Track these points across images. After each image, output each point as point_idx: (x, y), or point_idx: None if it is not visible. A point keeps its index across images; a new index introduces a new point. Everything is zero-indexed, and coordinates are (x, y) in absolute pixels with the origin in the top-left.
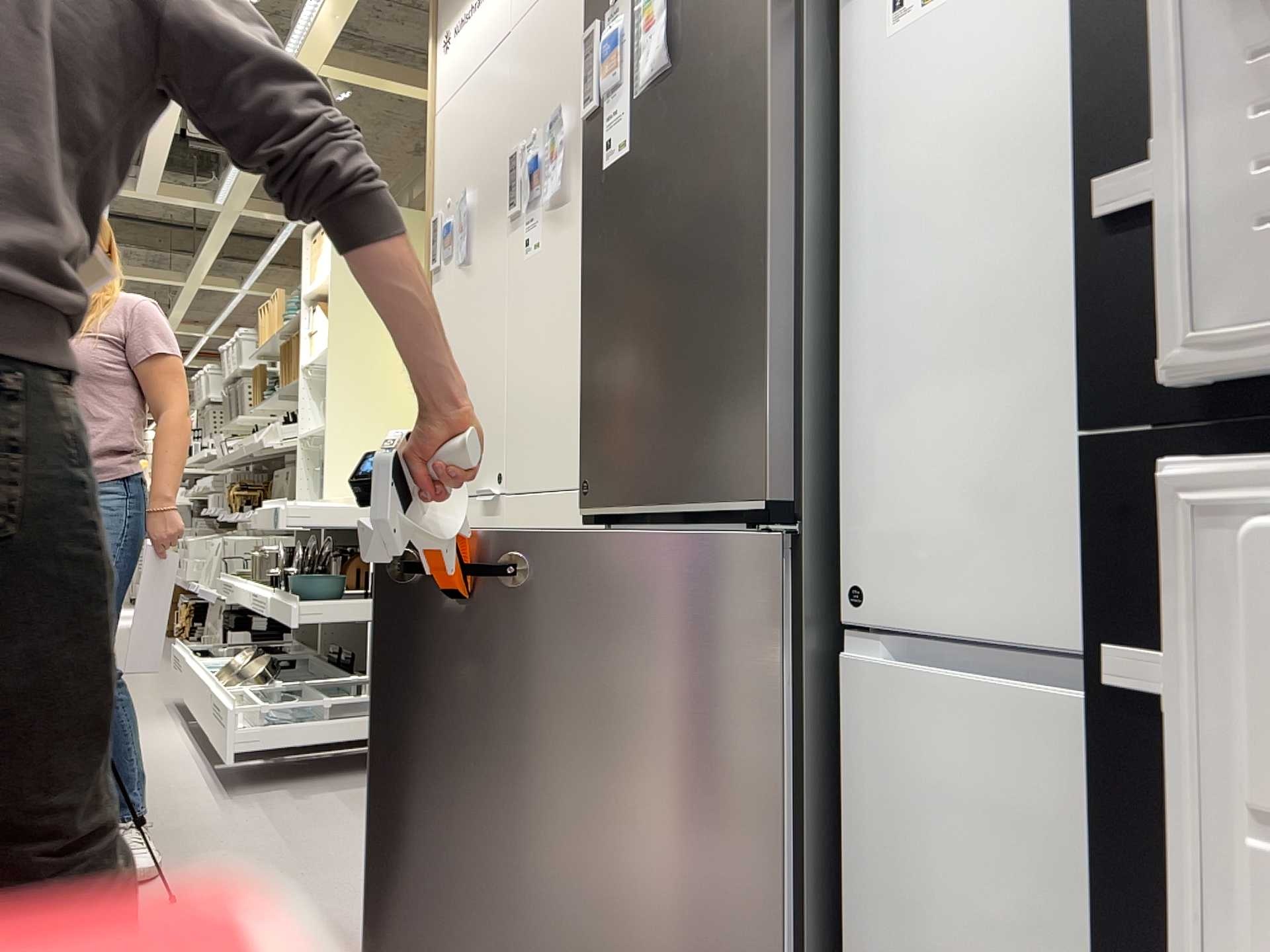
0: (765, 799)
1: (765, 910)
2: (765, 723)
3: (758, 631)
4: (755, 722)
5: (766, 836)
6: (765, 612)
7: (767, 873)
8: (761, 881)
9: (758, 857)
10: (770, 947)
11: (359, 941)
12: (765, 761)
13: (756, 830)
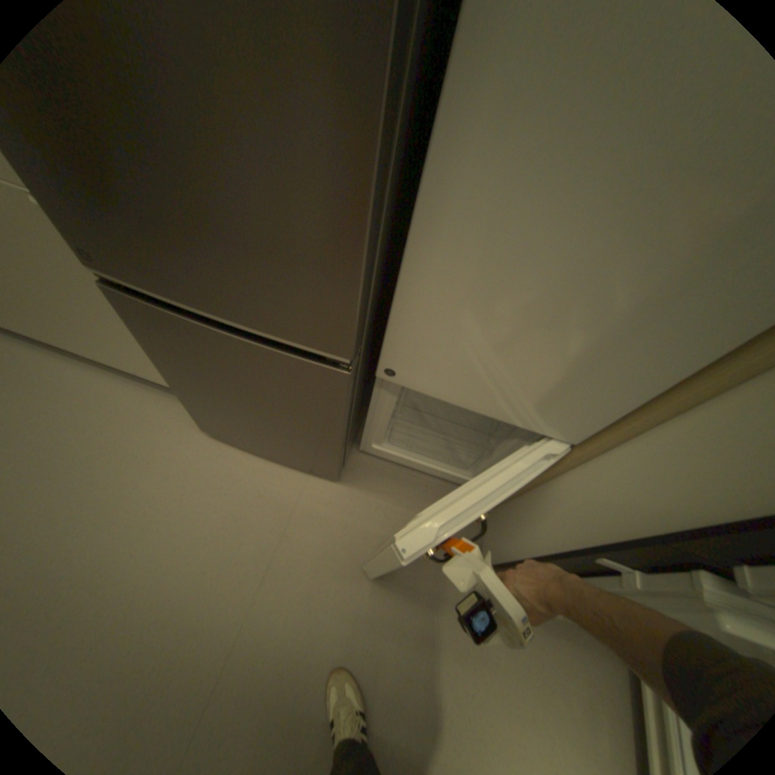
0: (337, 436)
1: (333, 451)
2: (338, 421)
3: (334, 397)
4: (332, 420)
5: (336, 442)
6: (341, 393)
7: (336, 448)
8: (332, 448)
9: (331, 445)
10: (334, 455)
11: (73, 476)
12: (337, 429)
13: (331, 440)
